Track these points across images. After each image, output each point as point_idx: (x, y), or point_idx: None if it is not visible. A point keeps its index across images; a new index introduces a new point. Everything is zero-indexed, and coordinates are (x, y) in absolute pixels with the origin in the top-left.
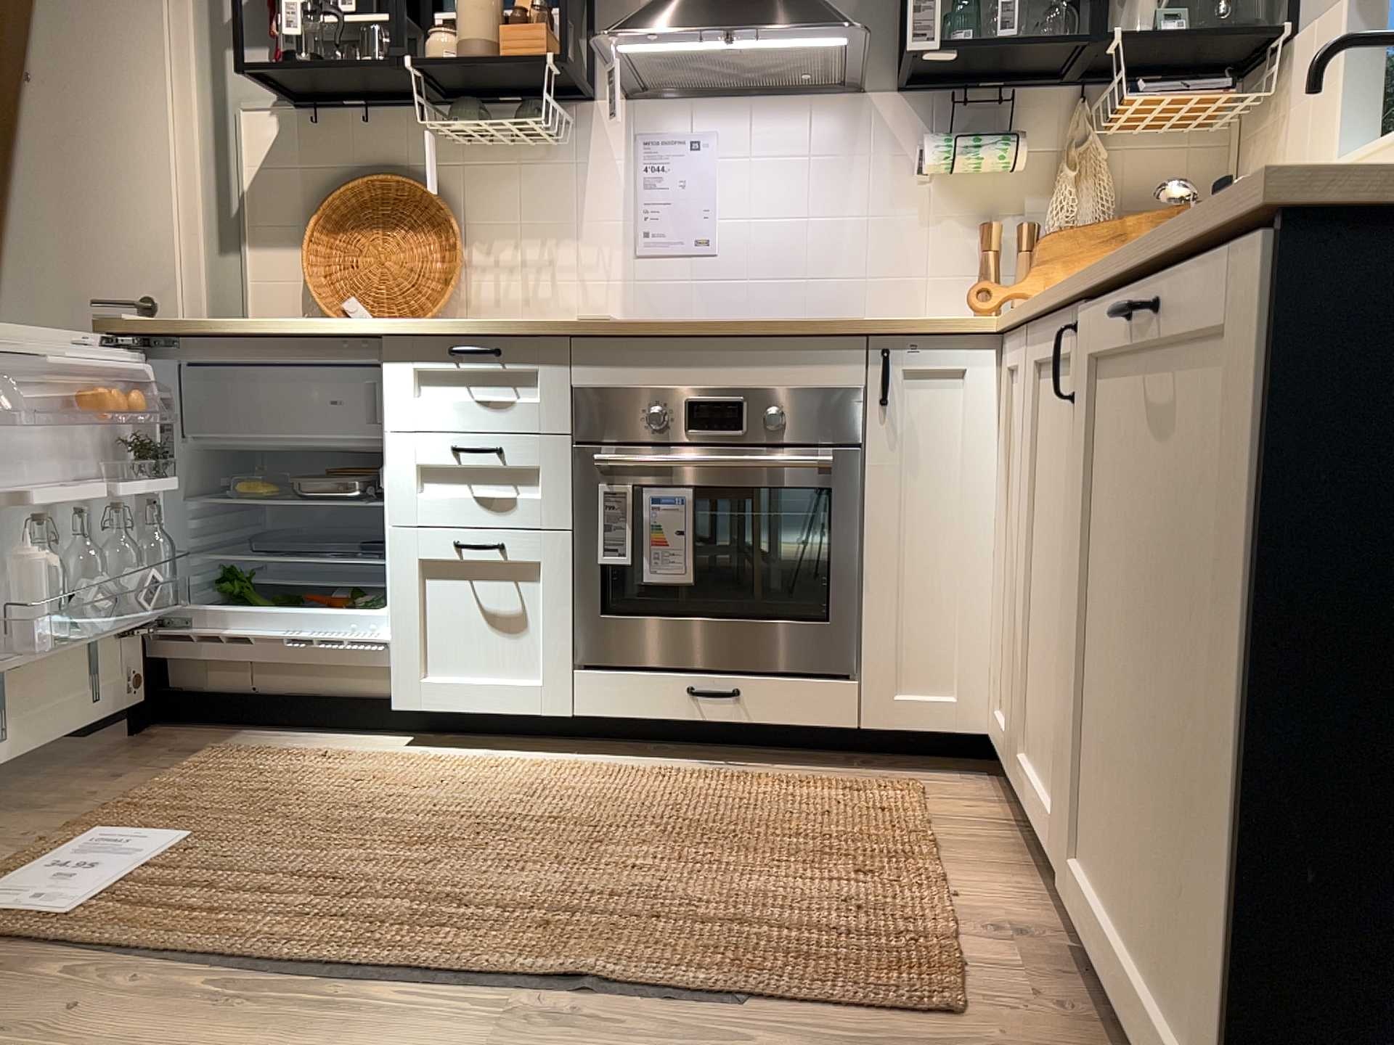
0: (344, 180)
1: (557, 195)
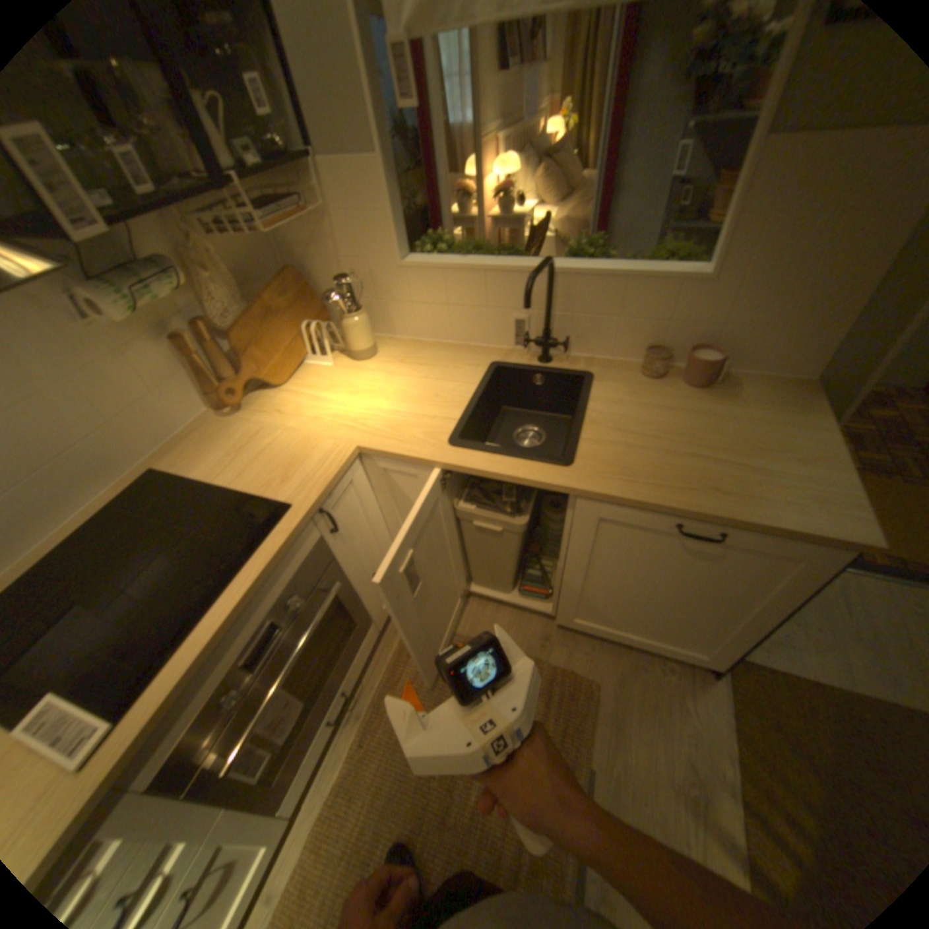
0: None
1: None
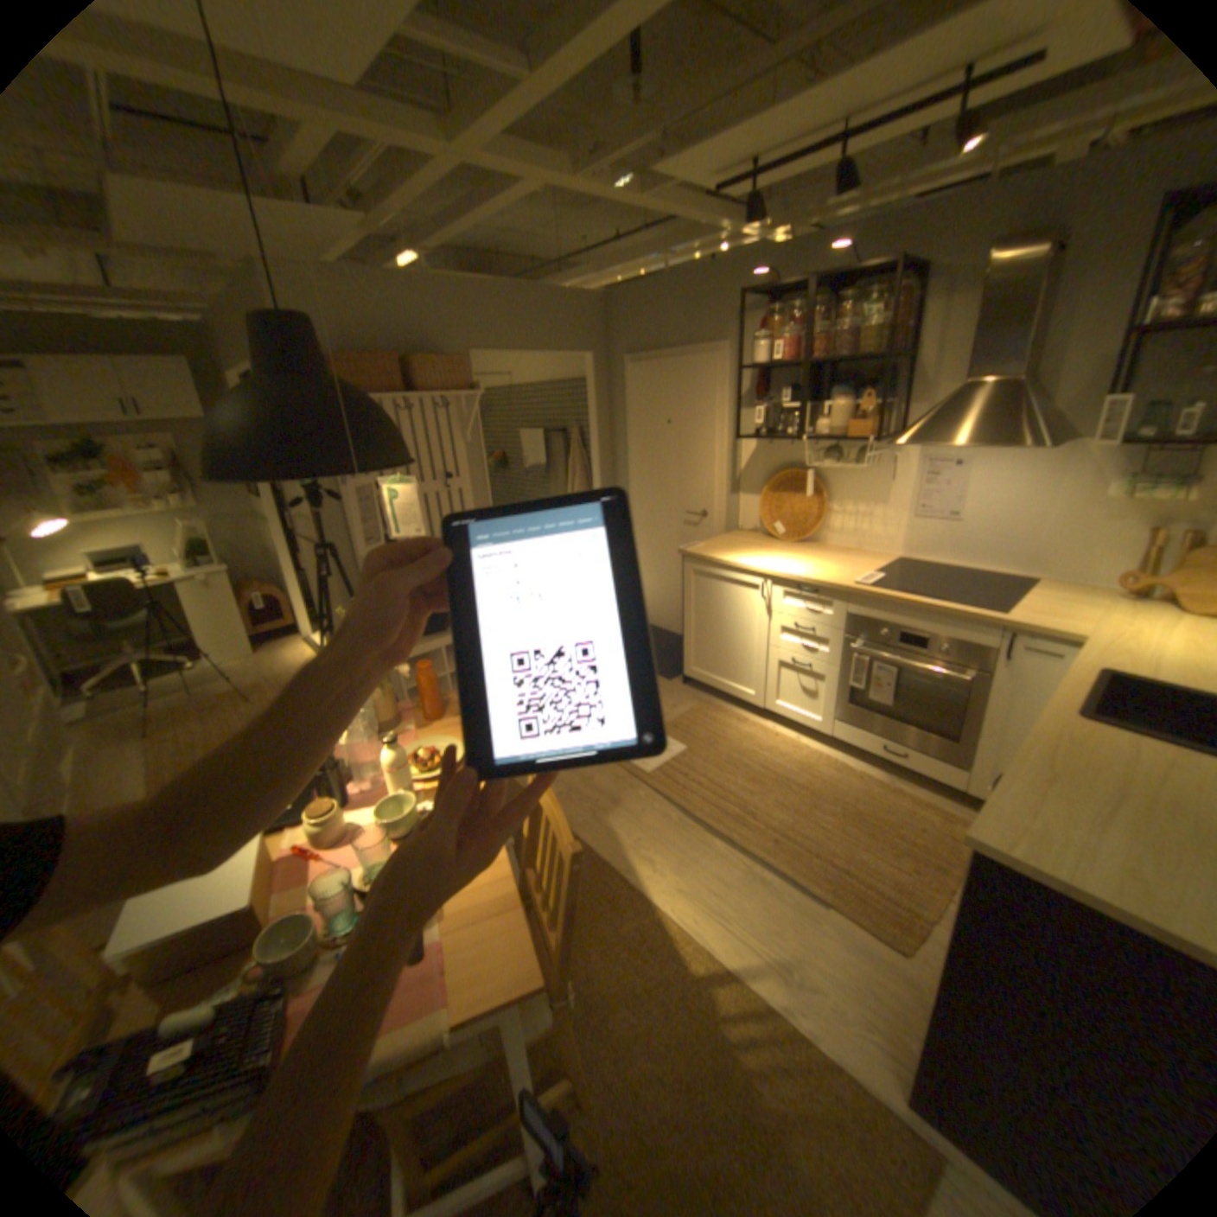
0: (780, 468)
1: (877, 483)
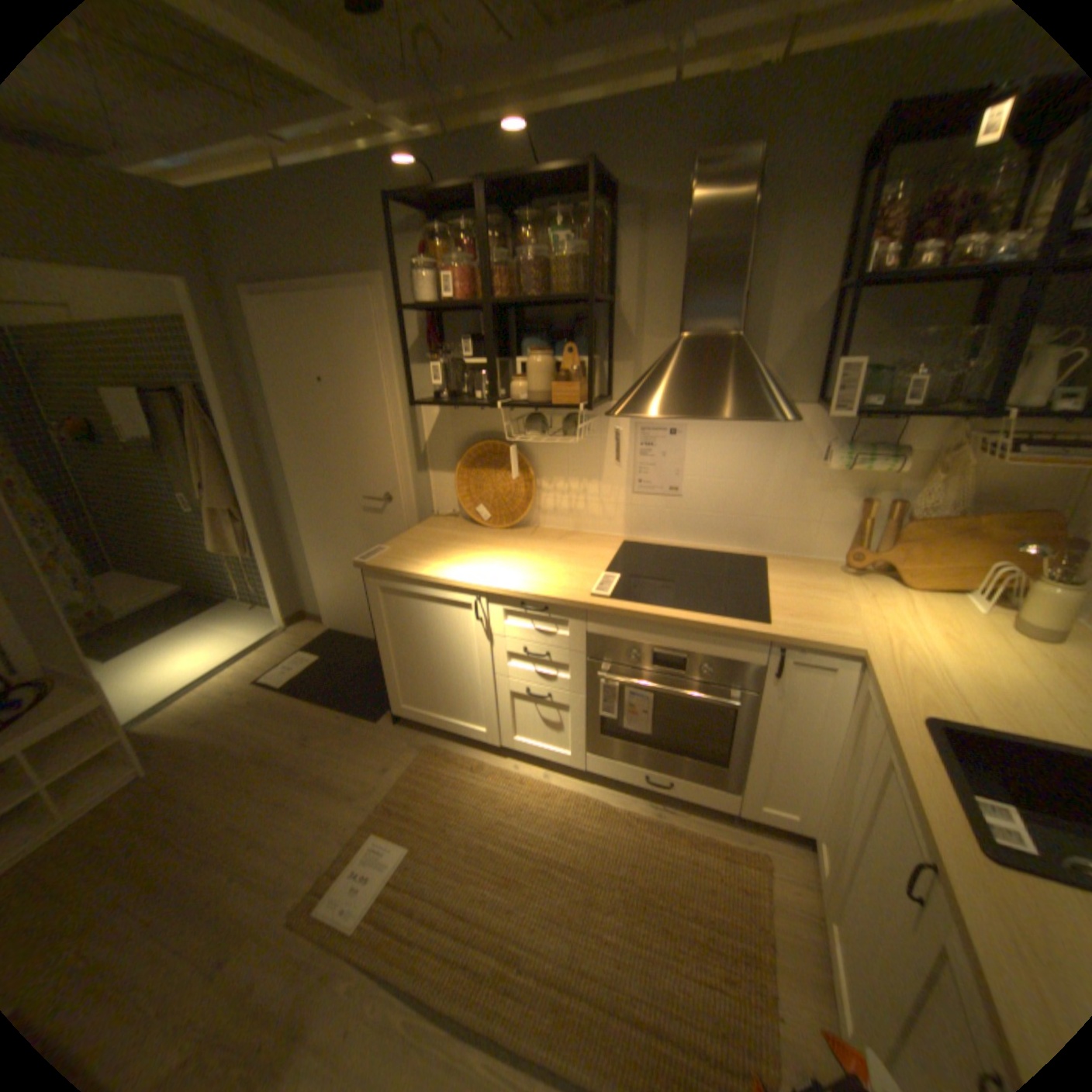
0: (474, 438)
1: (589, 455)
